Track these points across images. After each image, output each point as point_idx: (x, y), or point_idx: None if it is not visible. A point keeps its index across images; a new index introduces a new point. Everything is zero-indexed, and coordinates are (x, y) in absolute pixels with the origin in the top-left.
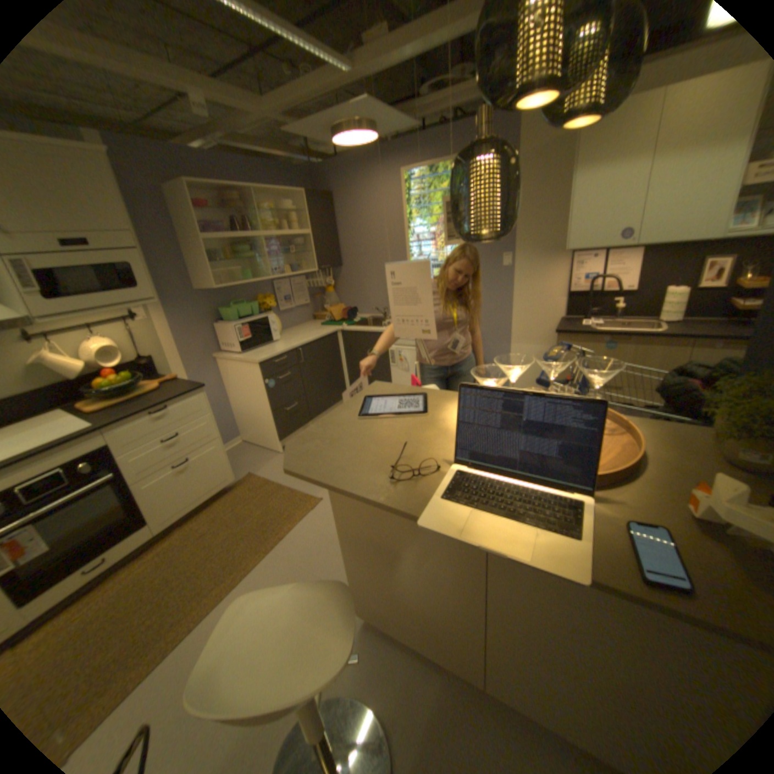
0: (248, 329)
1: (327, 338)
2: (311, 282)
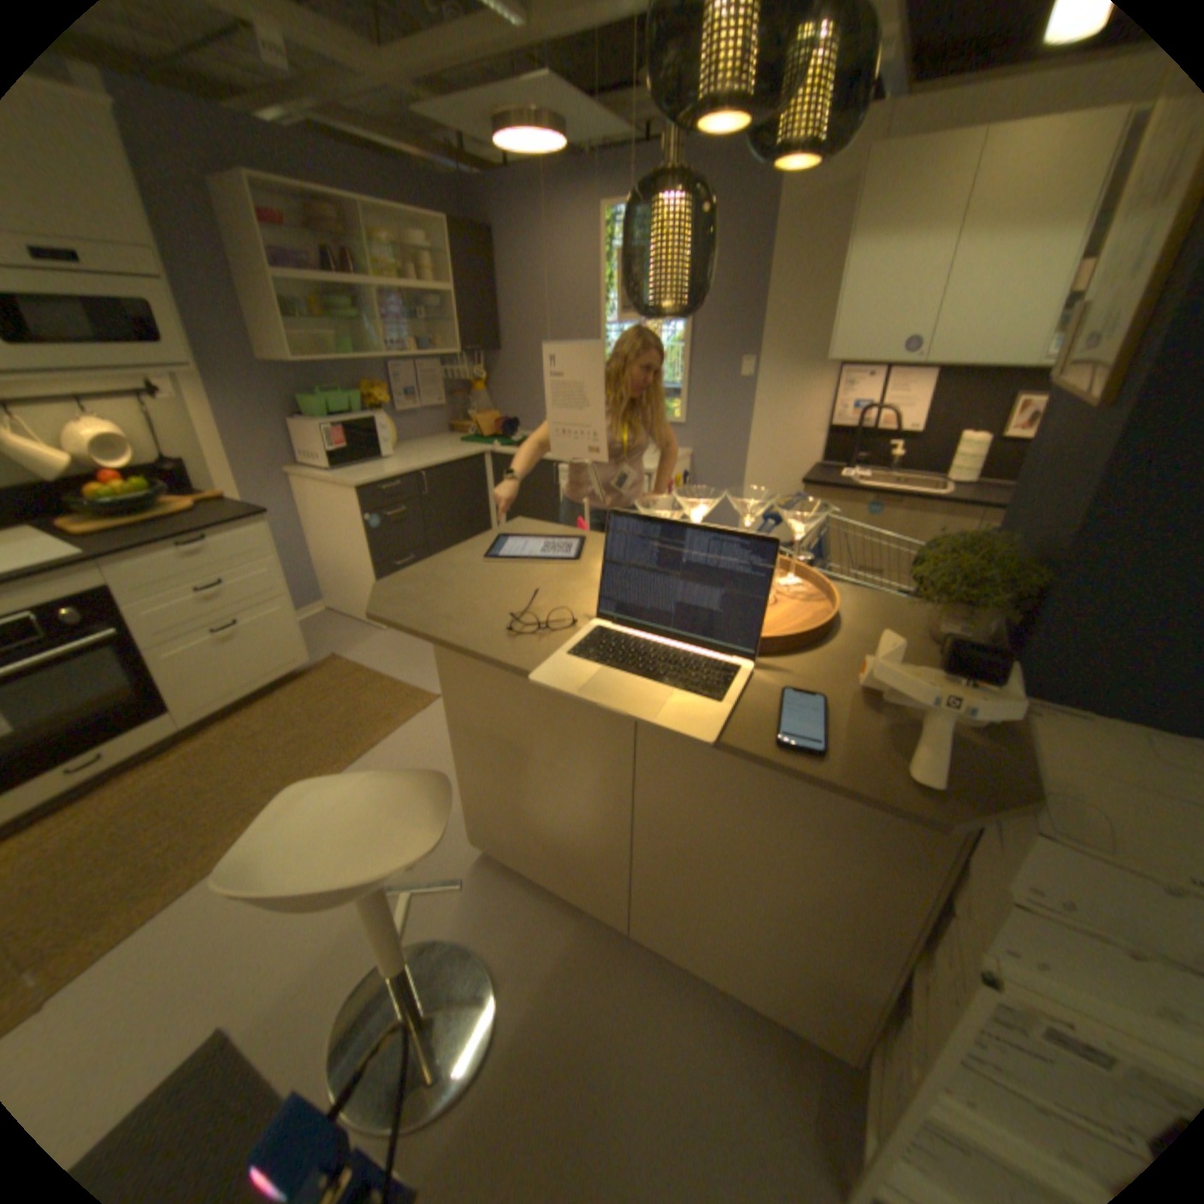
0: (343, 433)
1: (468, 462)
2: (450, 371)
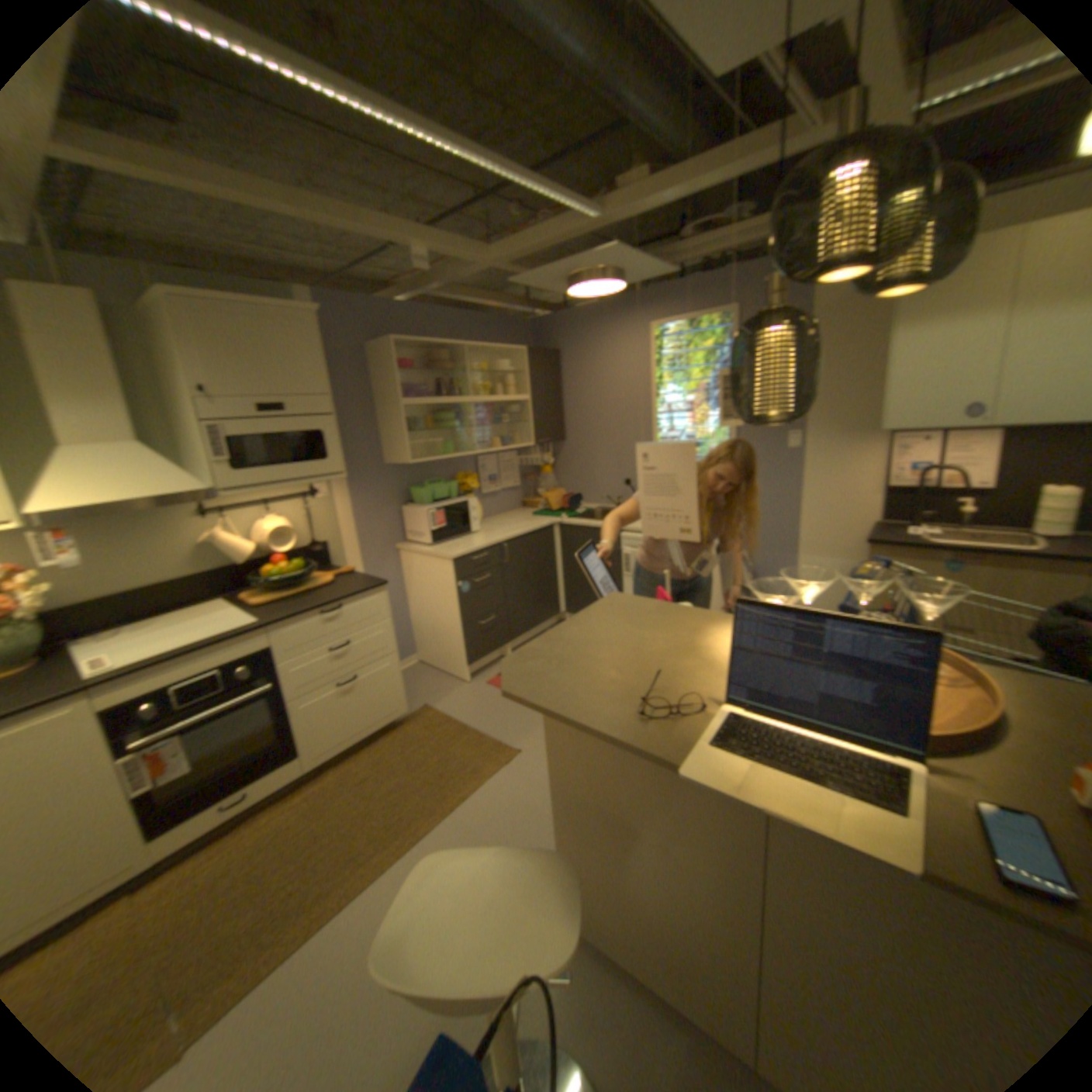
0: (442, 517)
1: (539, 534)
2: (522, 460)
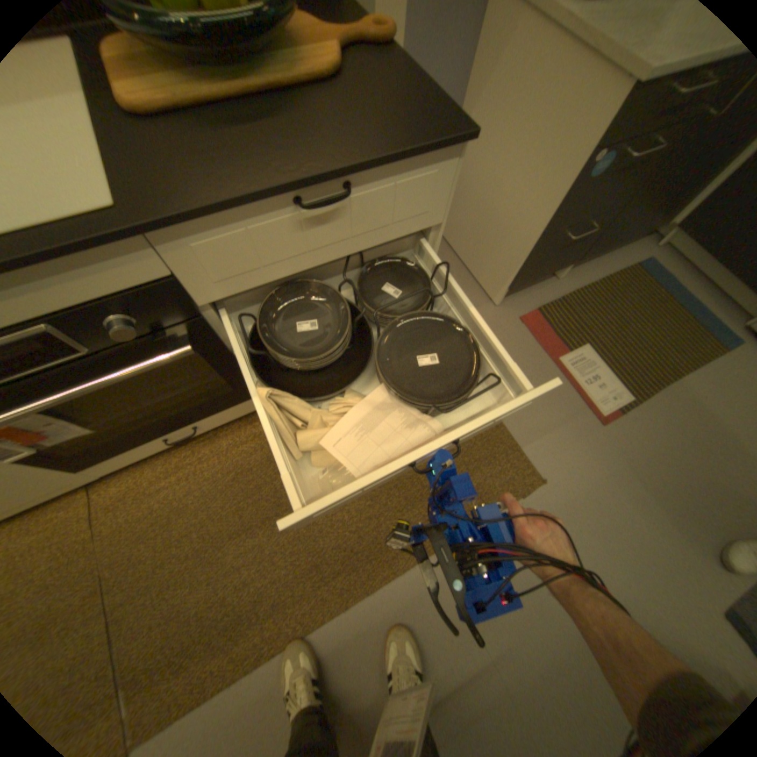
0: None
1: None
2: None
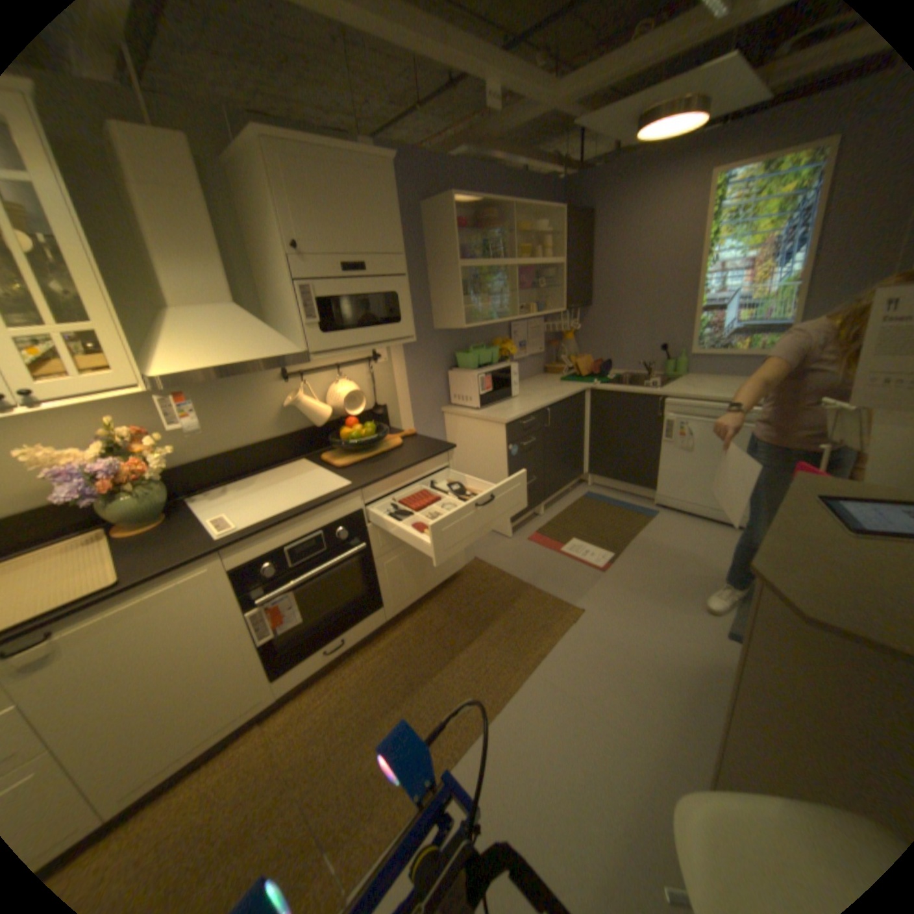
0: (491, 380)
1: (575, 398)
2: (547, 325)
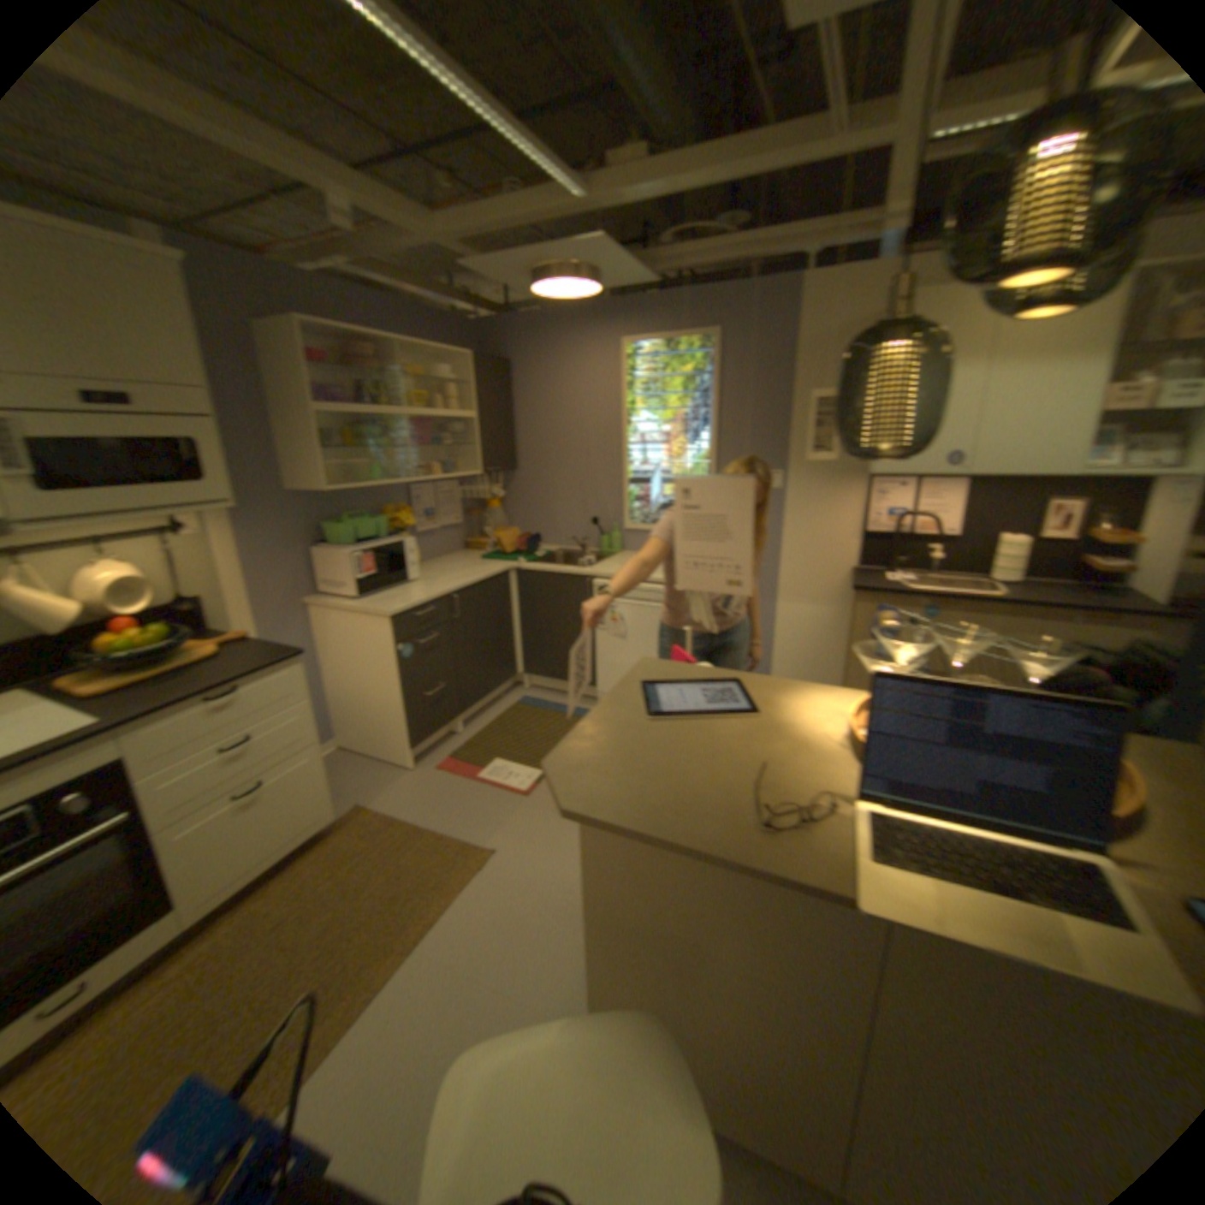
0: (376, 559)
1: (498, 580)
2: (468, 490)
